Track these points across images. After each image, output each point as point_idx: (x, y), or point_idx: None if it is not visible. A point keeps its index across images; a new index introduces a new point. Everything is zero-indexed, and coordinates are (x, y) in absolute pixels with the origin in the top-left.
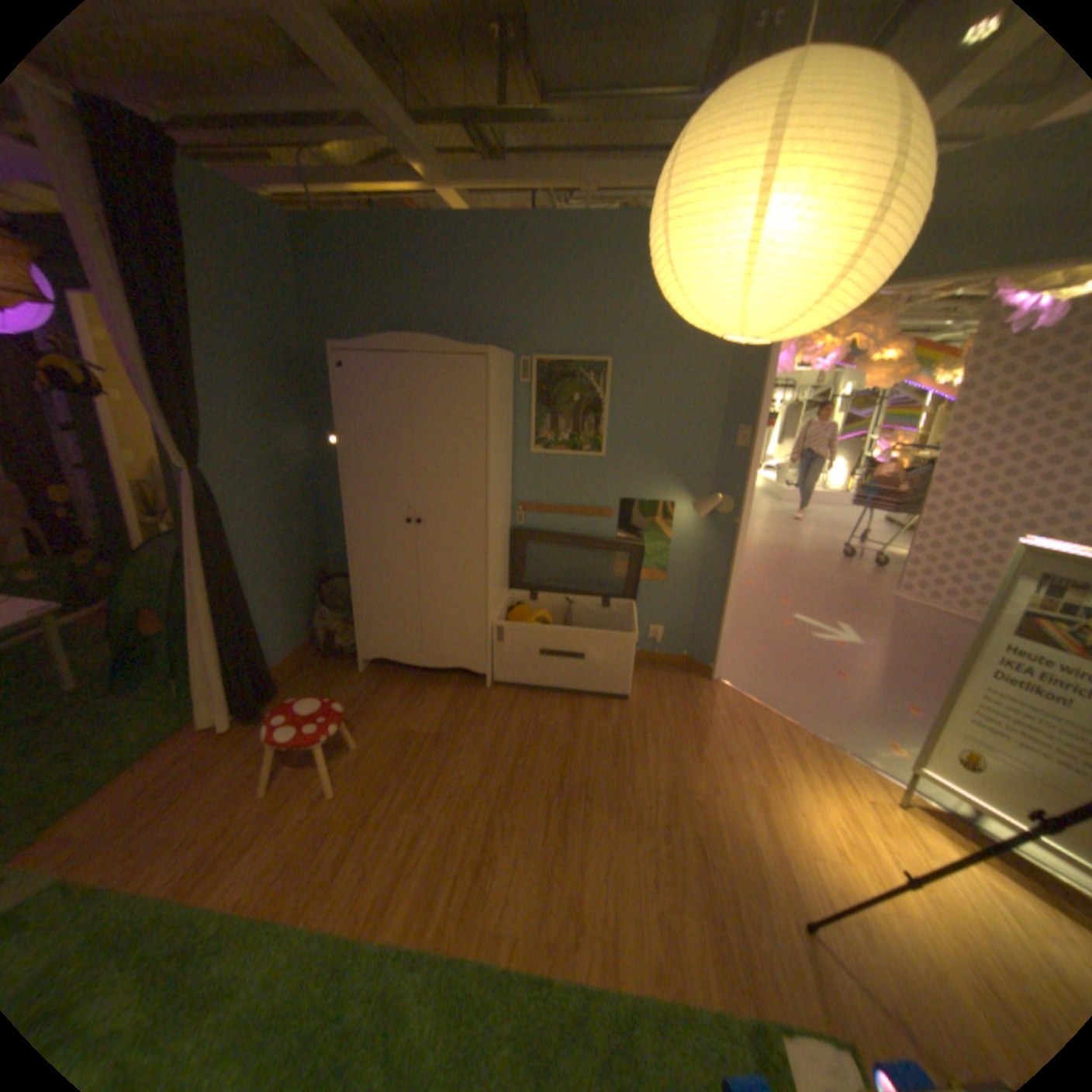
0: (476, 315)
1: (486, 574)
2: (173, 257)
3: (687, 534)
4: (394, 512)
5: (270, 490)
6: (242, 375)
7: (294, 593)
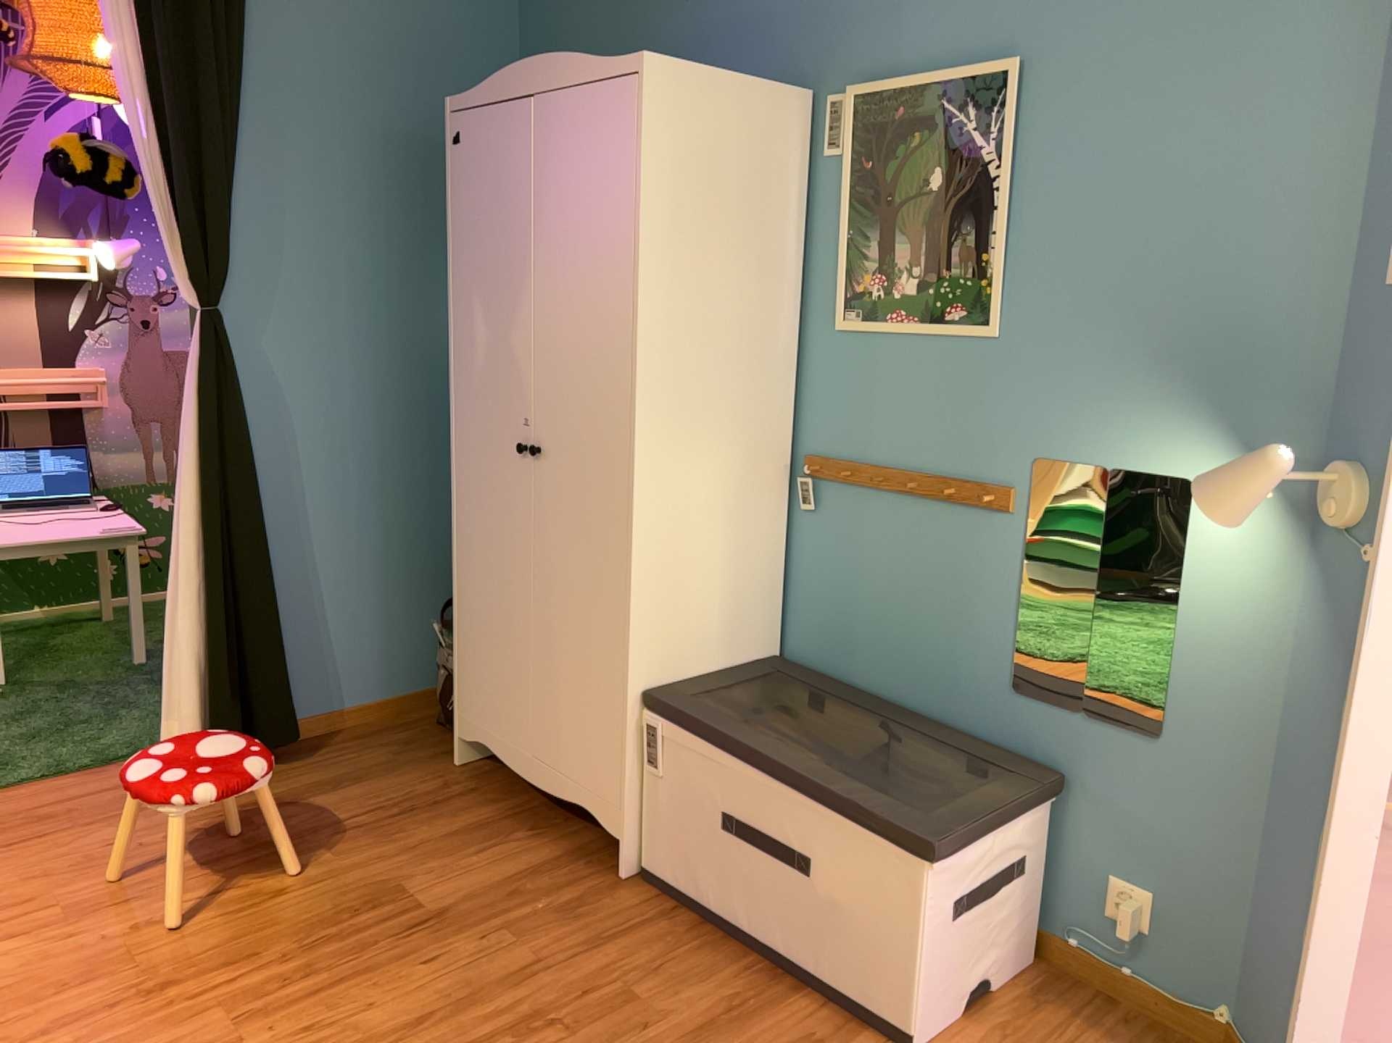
0: (756, 22)
1: (623, 588)
2: None
3: (1235, 595)
4: (506, 429)
5: (393, 384)
6: (365, 177)
7: (418, 586)
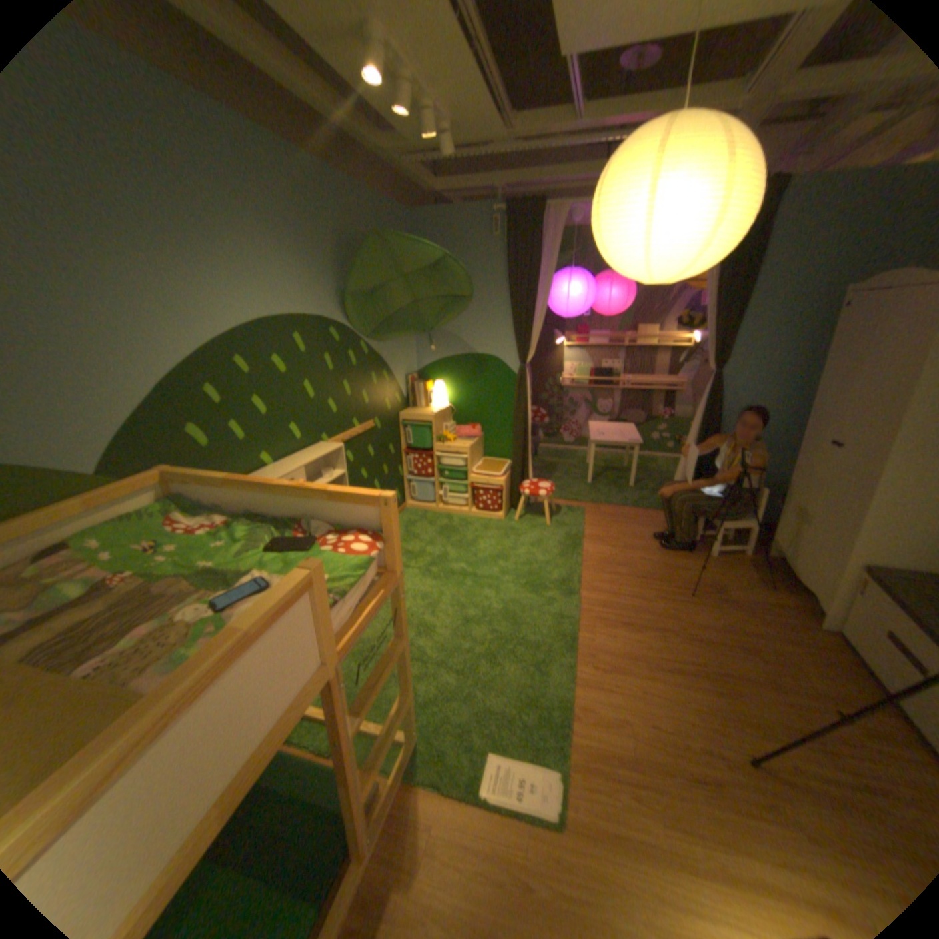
0: None
1: (861, 518)
2: (773, 247)
3: None
4: (830, 435)
5: (791, 403)
6: (802, 317)
7: (779, 485)
